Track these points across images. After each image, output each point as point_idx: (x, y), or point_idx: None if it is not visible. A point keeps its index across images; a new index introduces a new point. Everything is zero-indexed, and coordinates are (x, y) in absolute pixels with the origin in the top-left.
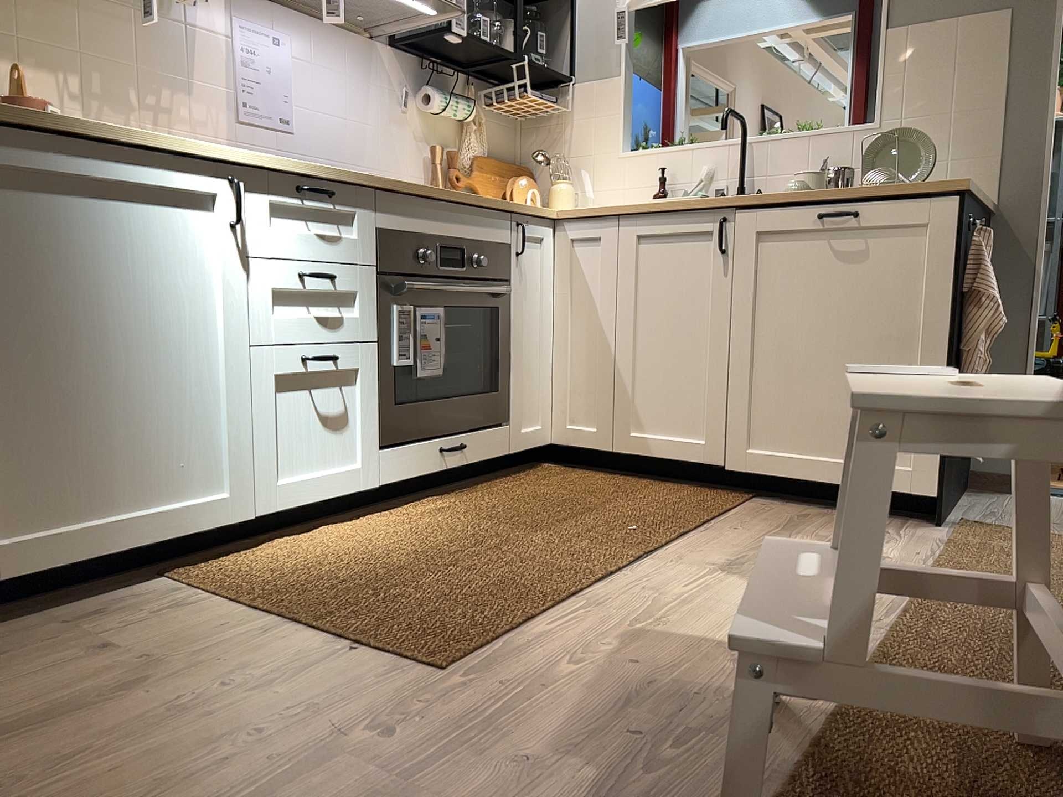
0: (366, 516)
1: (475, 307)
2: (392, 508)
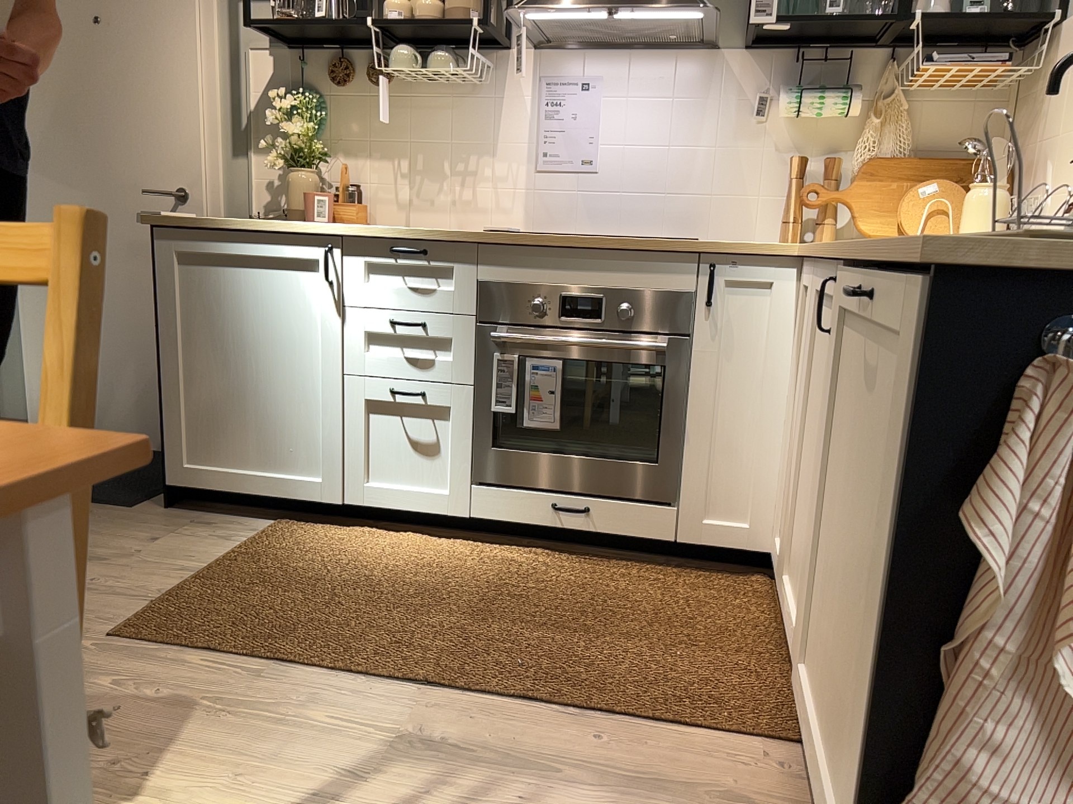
0: (467, 541)
1: (643, 365)
2: (504, 544)
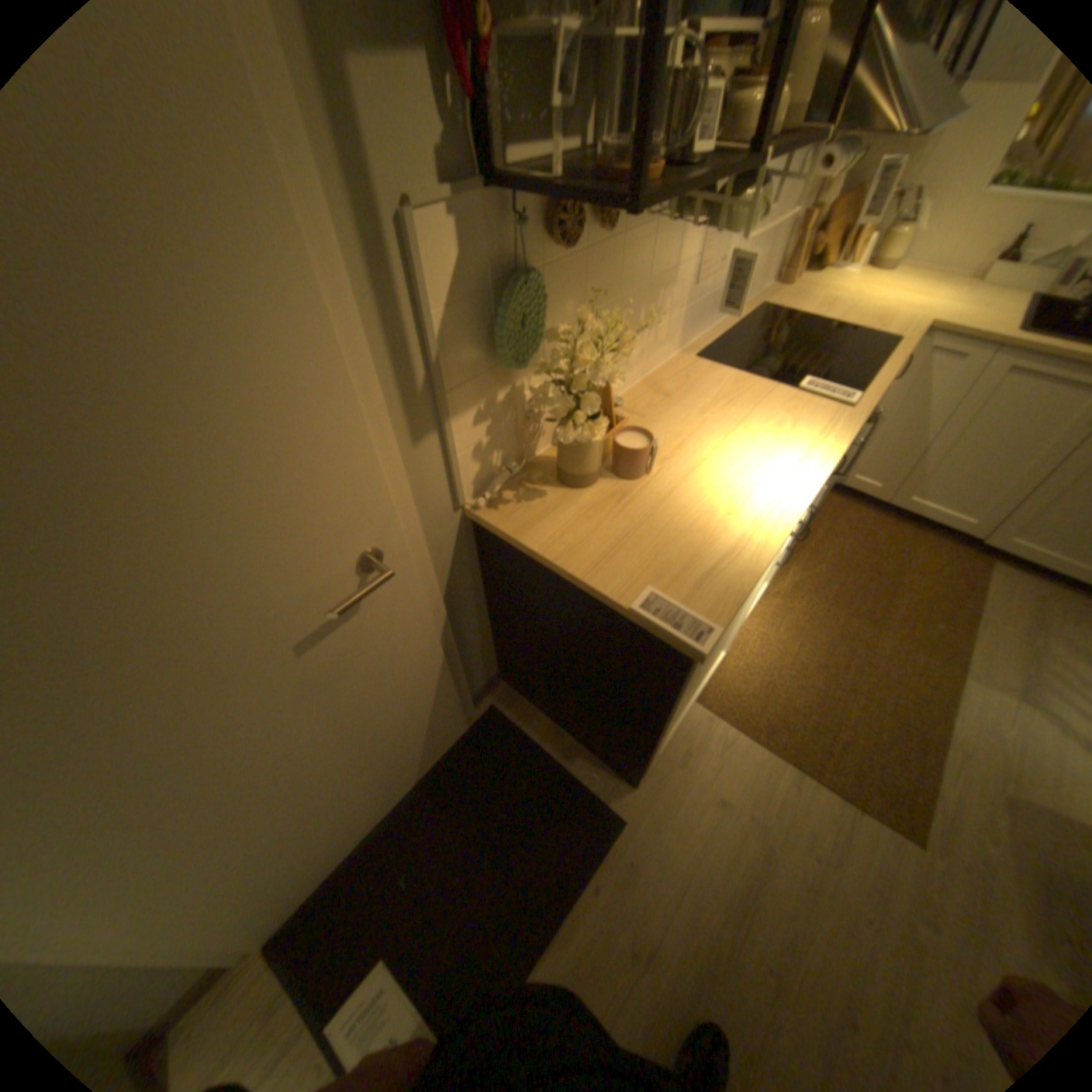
0: None
1: None
2: None
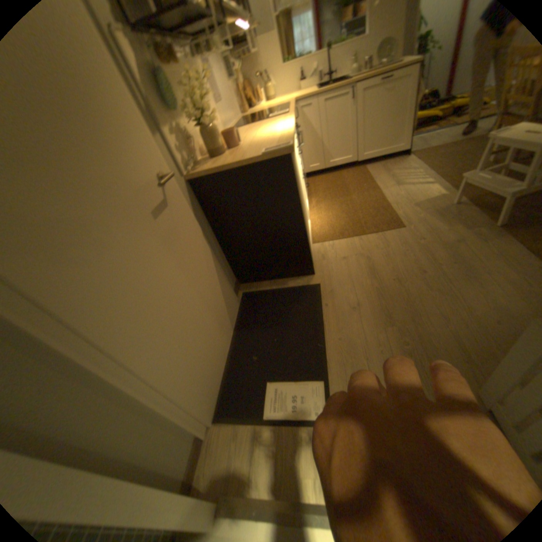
0: None
1: None
2: None
